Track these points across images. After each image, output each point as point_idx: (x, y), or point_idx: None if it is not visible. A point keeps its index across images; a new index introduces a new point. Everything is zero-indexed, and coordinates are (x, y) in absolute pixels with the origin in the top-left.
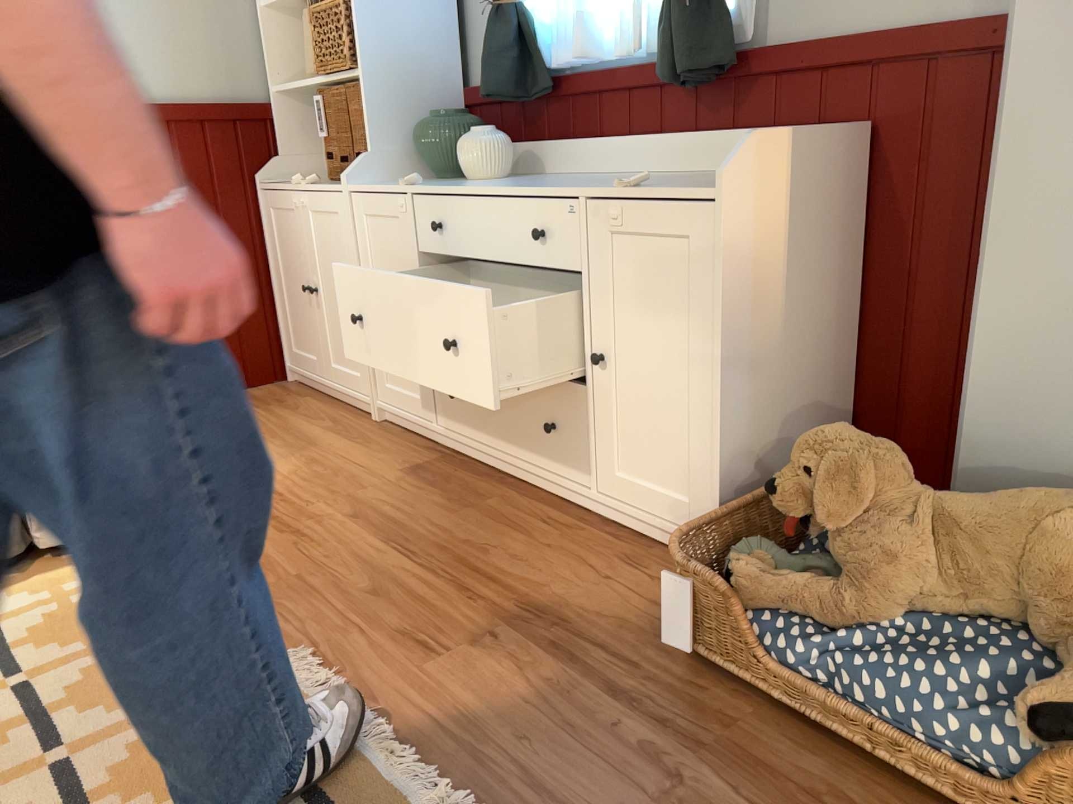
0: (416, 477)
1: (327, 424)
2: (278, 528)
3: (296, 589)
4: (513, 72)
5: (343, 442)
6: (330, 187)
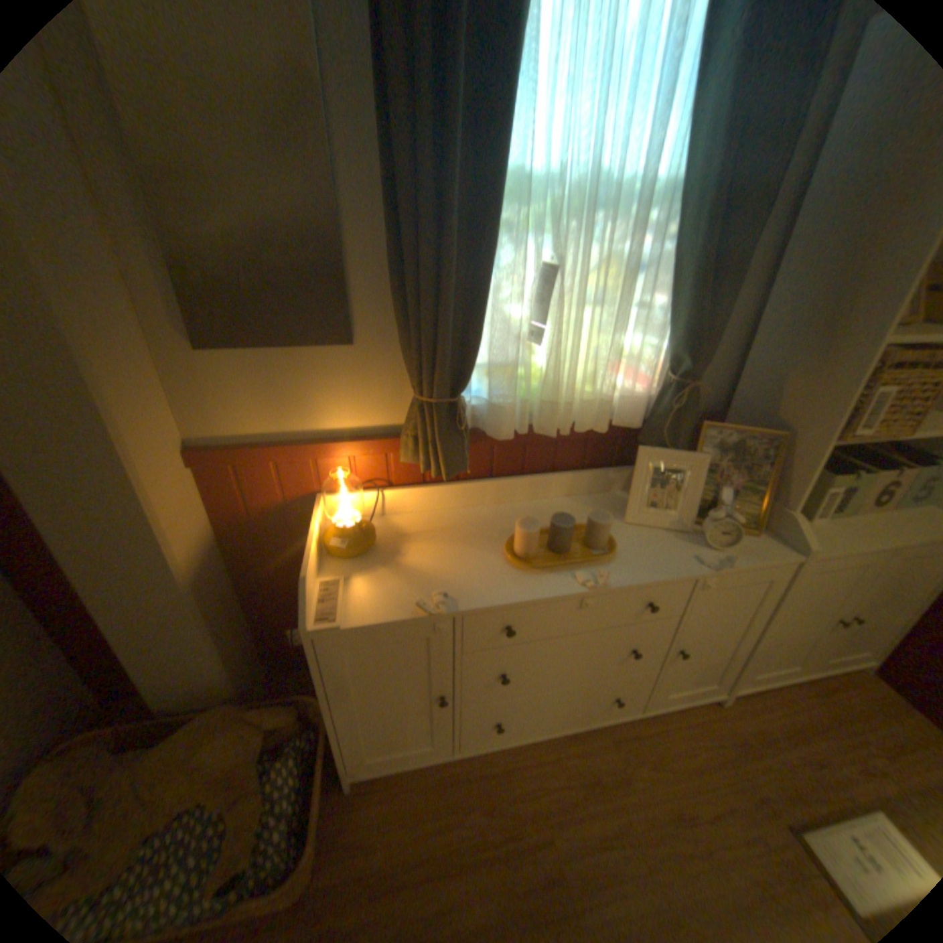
0: None
1: None
2: None
3: None
4: None
5: None
6: None
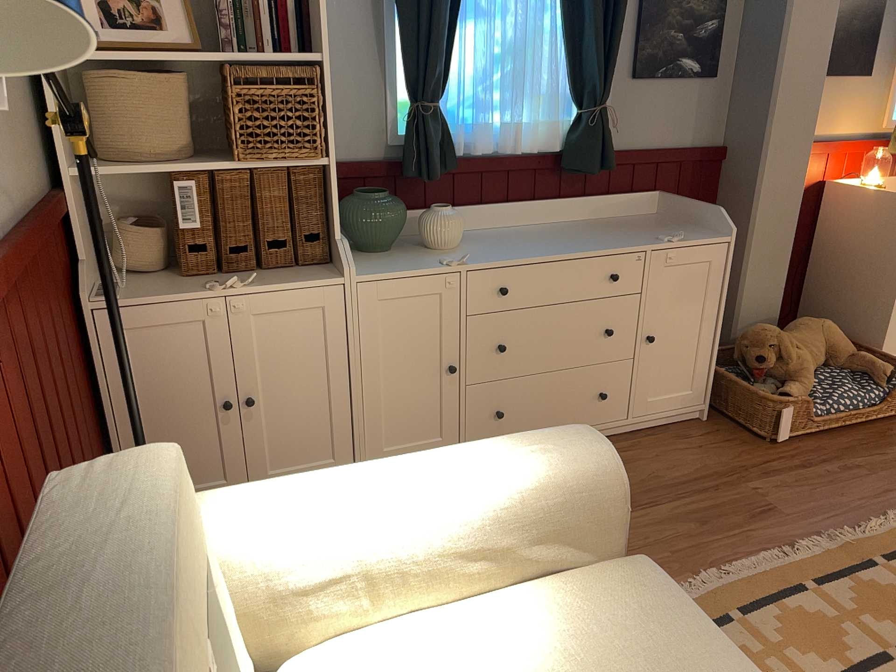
0: None
1: None
2: None
3: (691, 555)
4: (441, 157)
5: None
6: (294, 282)
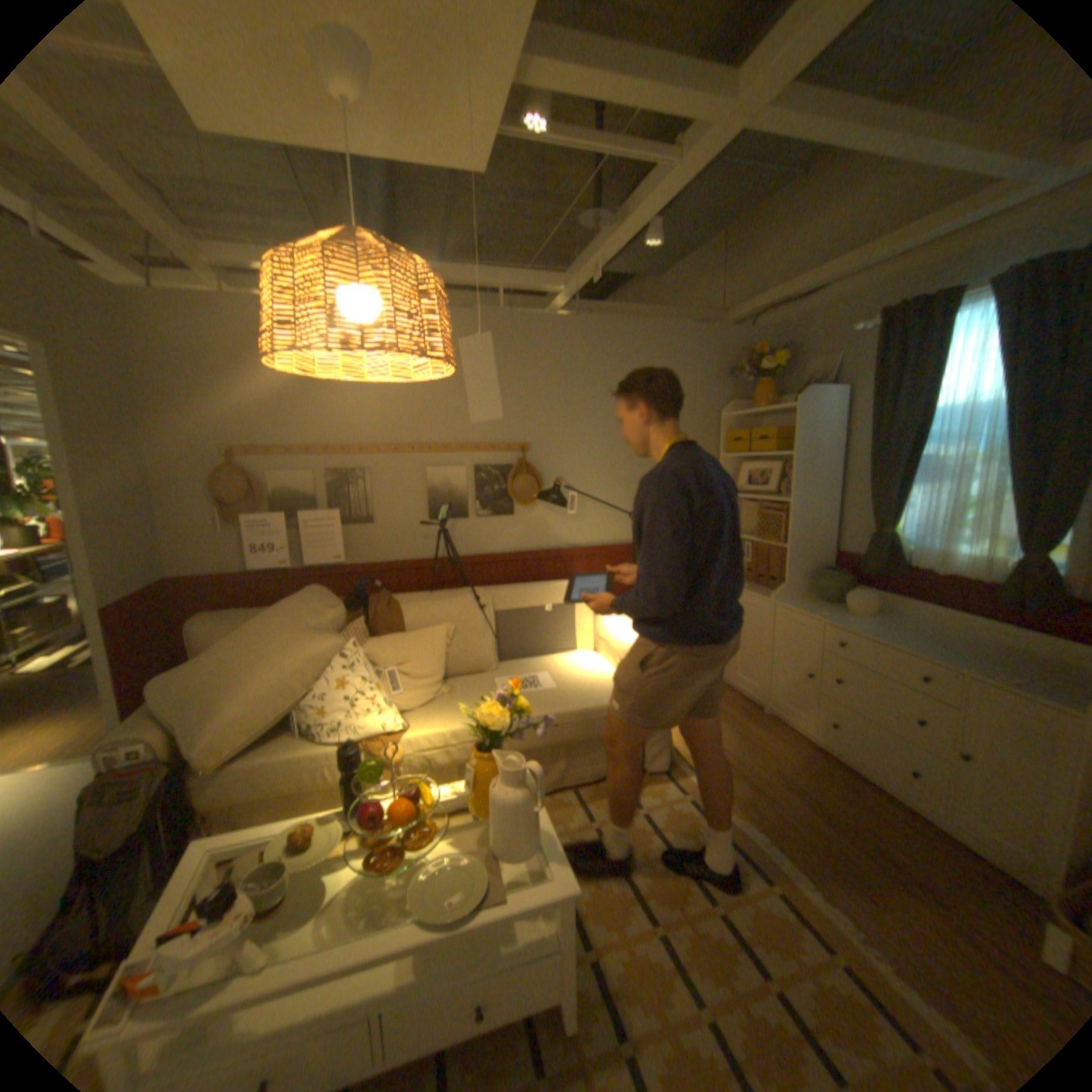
0: (812, 768)
1: (739, 710)
2: (749, 787)
3: (781, 837)
4: (886, 563)
5: (755, 728)
6: (757, 594)
